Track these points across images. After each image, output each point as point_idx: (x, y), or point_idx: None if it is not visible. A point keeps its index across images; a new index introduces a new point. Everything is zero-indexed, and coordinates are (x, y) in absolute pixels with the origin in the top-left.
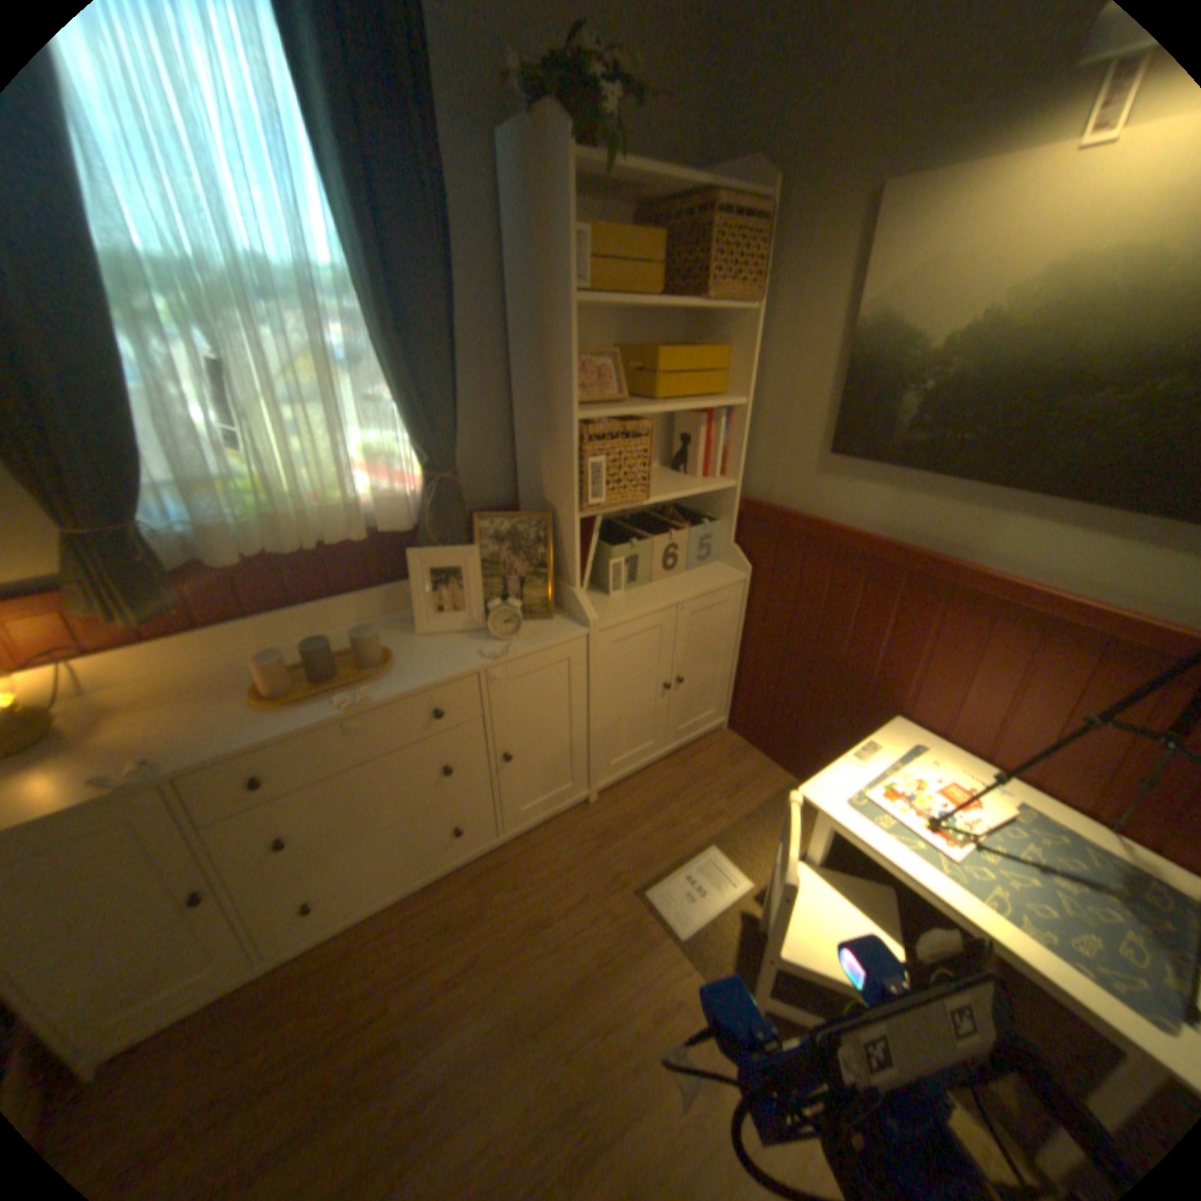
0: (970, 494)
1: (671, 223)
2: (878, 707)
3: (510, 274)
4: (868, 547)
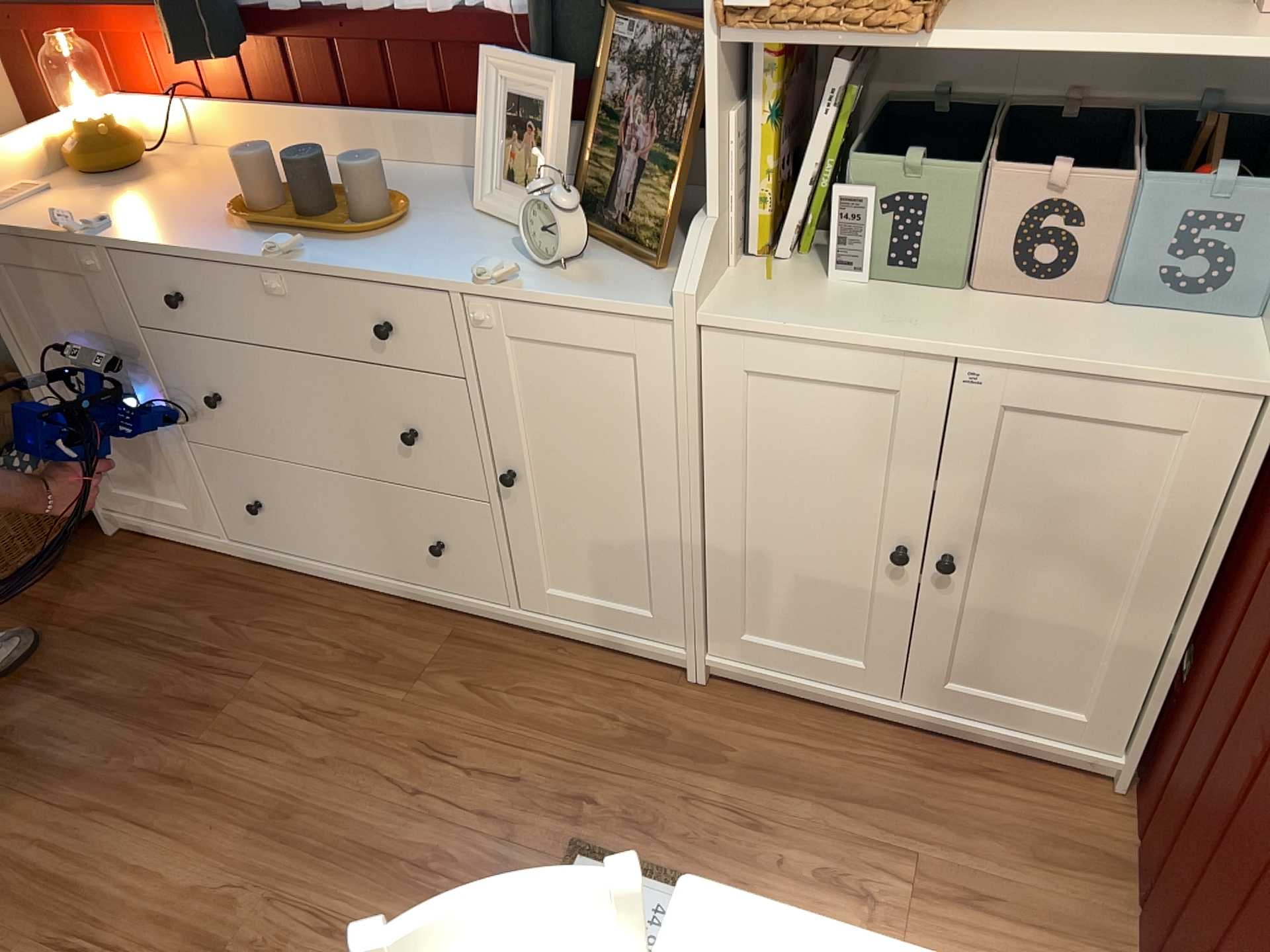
0: None
1: None
2: None
3: None
4: None
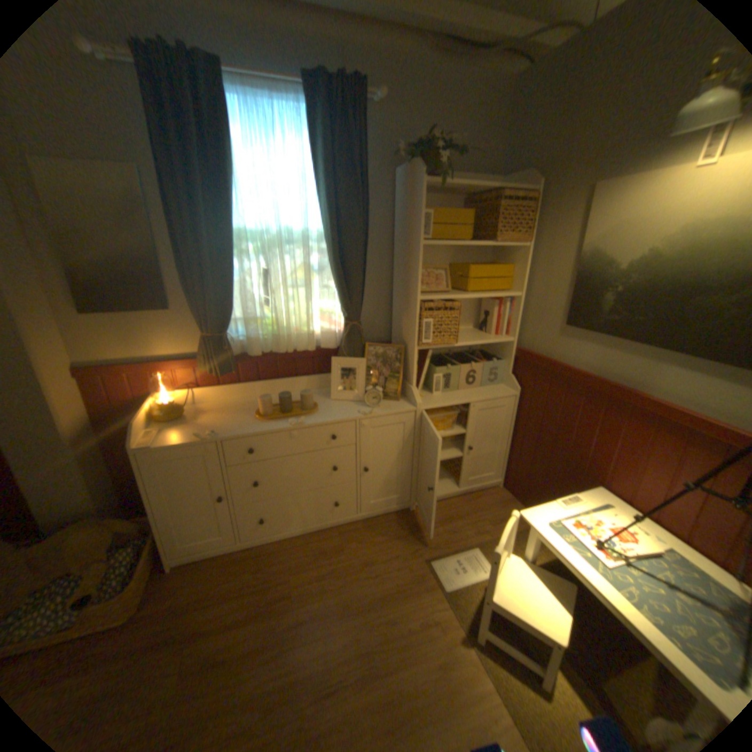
0: (644, 351)
1: (484, 203)
2: (590, 480)
3: (396, 230)
4: (585, 380)
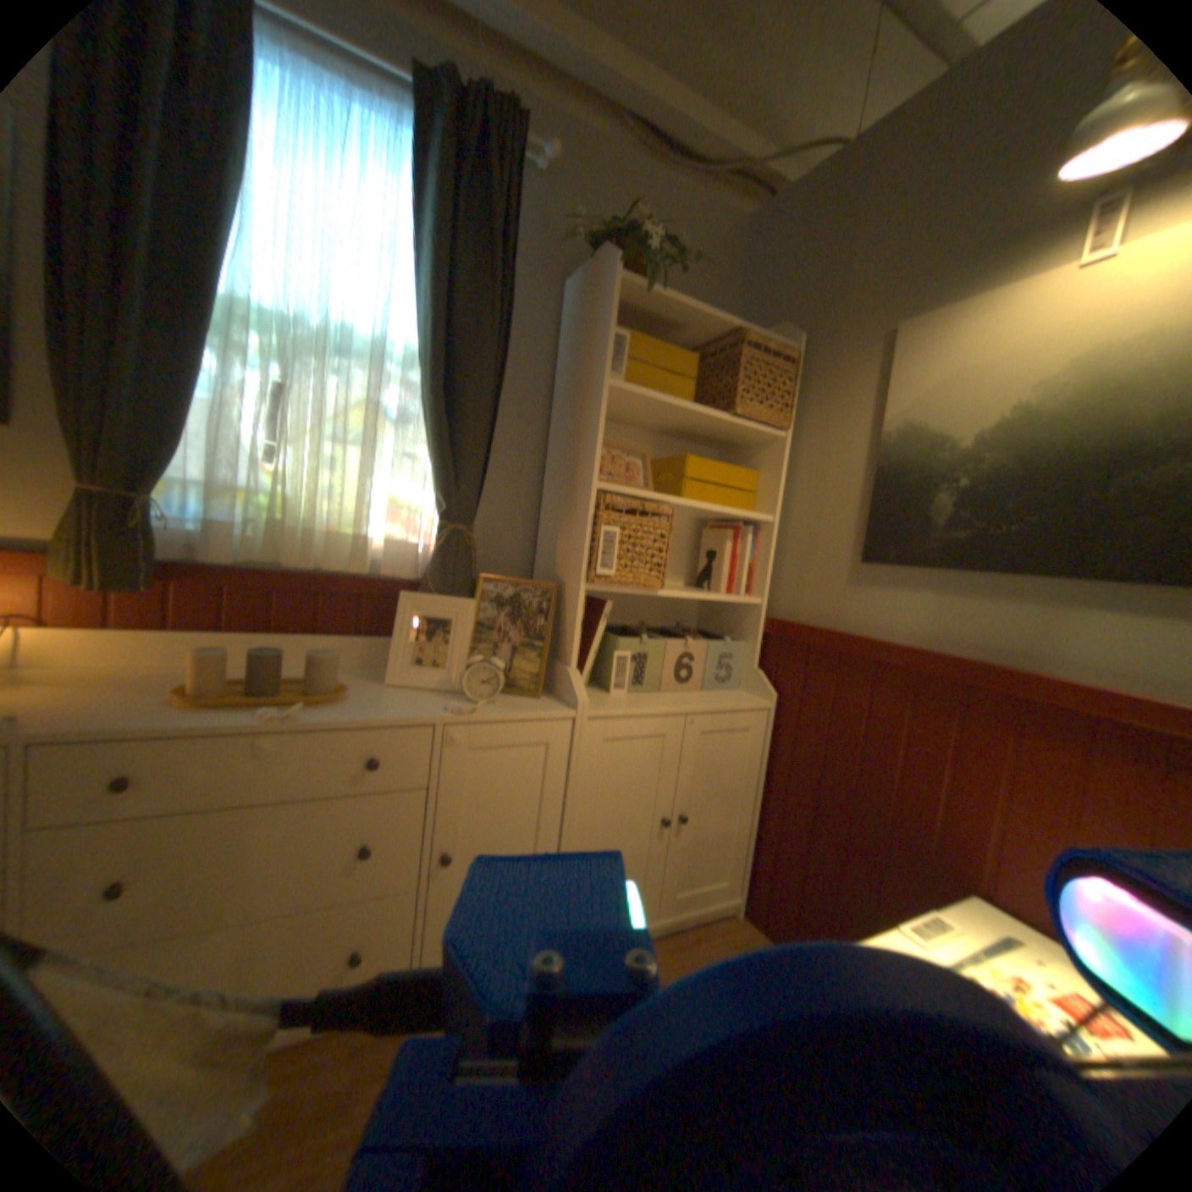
0: (1027, 591)
1: (708, 372)
2: (946, 884)
3: (559, 383)
4: (912, 660)
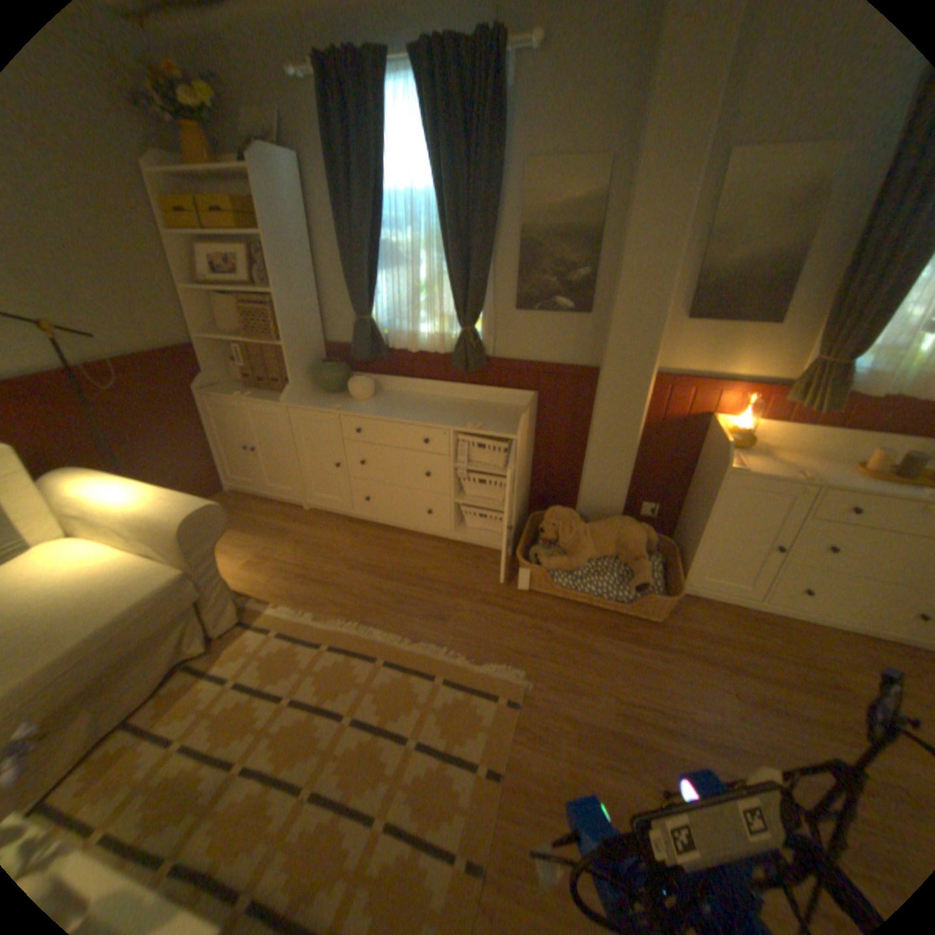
0: None
1: None
2: None
3: None
4: None
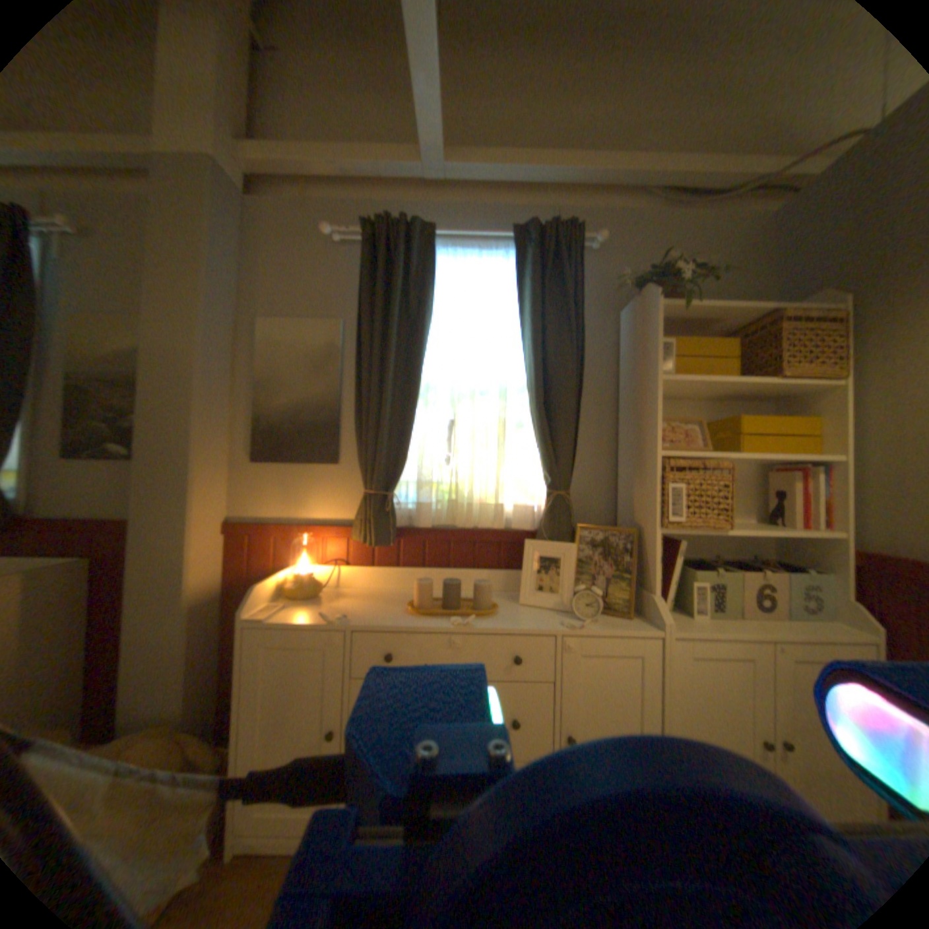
0: None
1: (752, 343)
2: None
3: (623, 379)
4: None
